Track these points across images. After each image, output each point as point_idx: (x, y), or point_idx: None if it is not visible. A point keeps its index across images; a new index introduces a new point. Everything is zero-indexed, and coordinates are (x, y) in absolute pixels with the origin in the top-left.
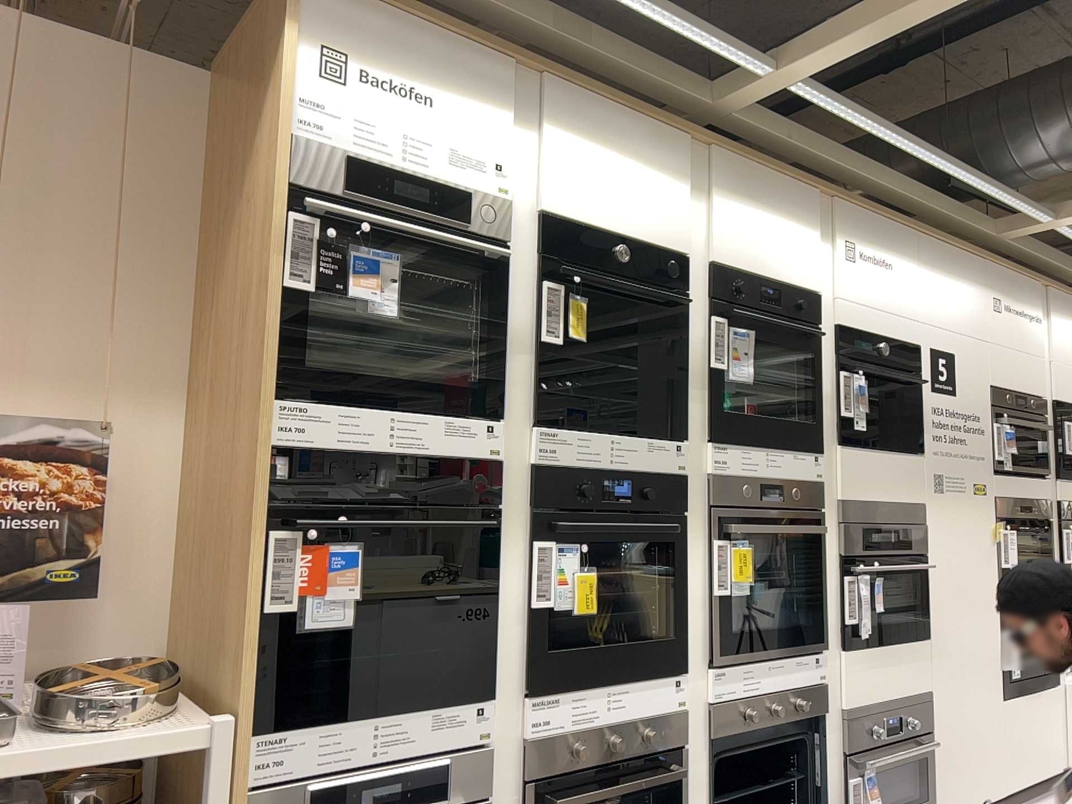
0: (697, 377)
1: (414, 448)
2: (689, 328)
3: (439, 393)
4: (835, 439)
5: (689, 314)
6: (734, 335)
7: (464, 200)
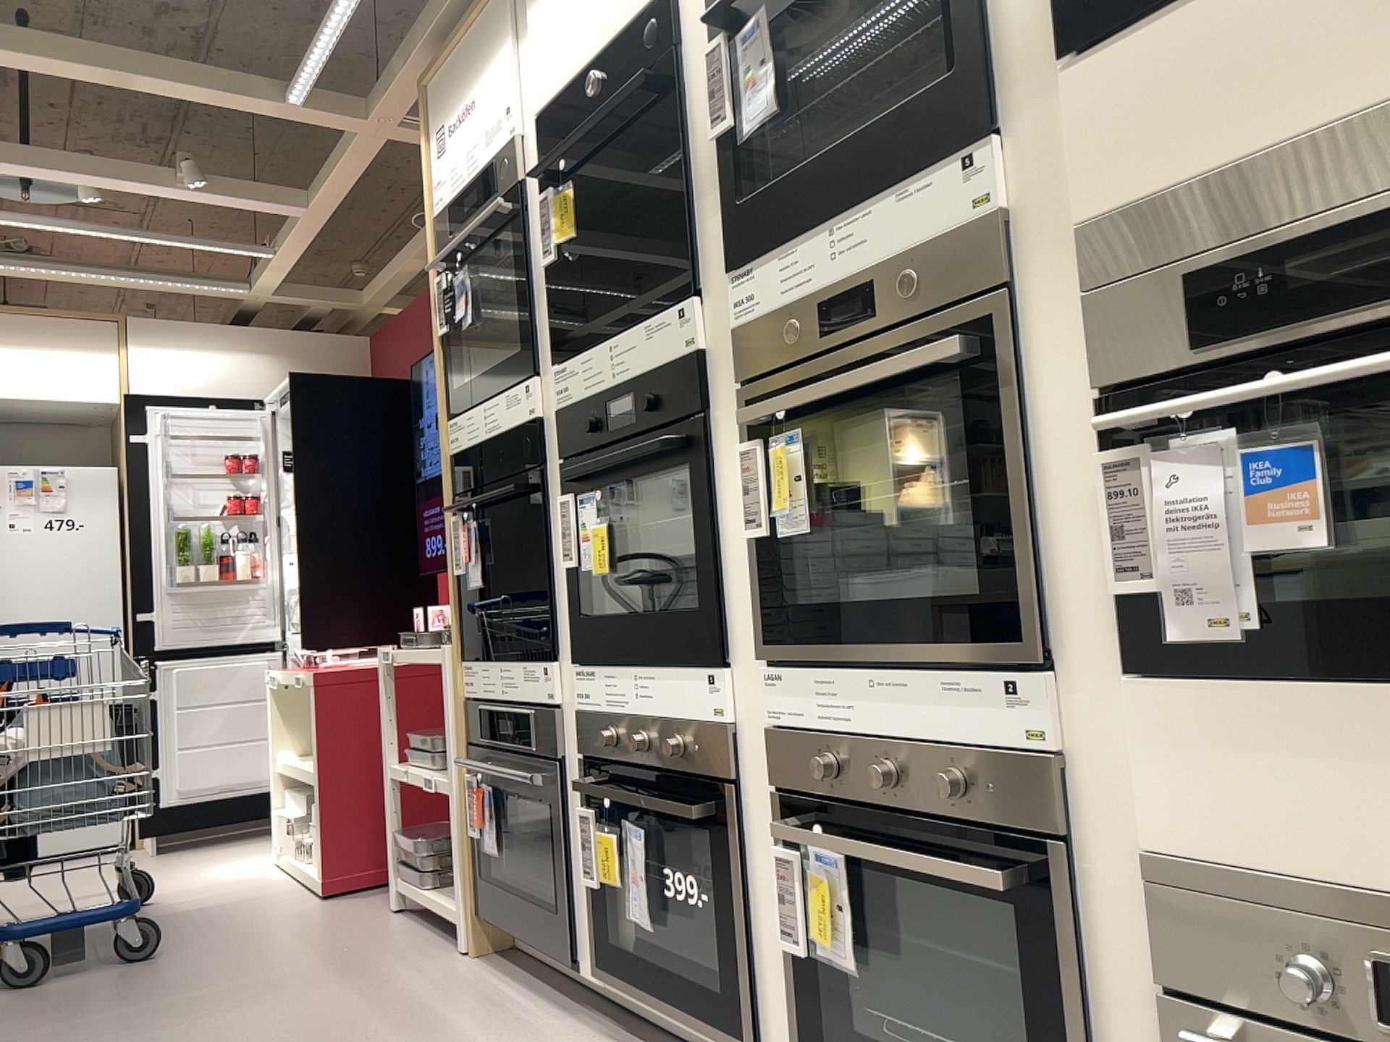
0: (707, 171)
1: (493, 428)
2: (688, 103)
3: (500, 370)
4: (1046, 56)
5: (686, 77)
6: (737, 49)
7: (490, 174)
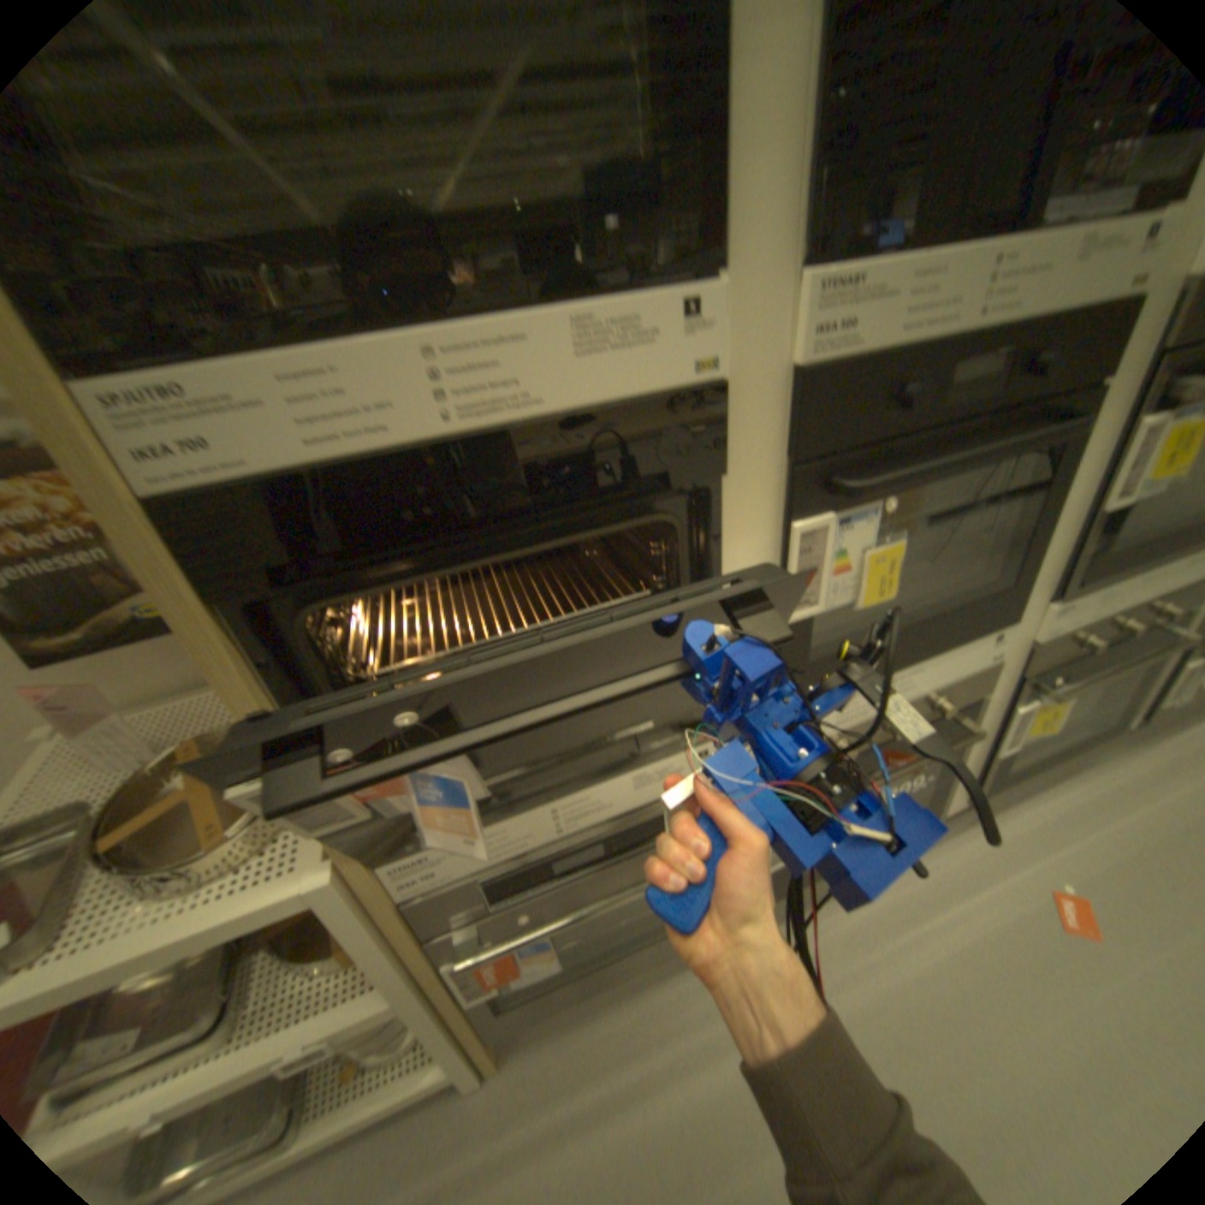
0: None
1: (507, 407)
2: None
3: (539, 231)
4: None
5: None
6: None
7: None
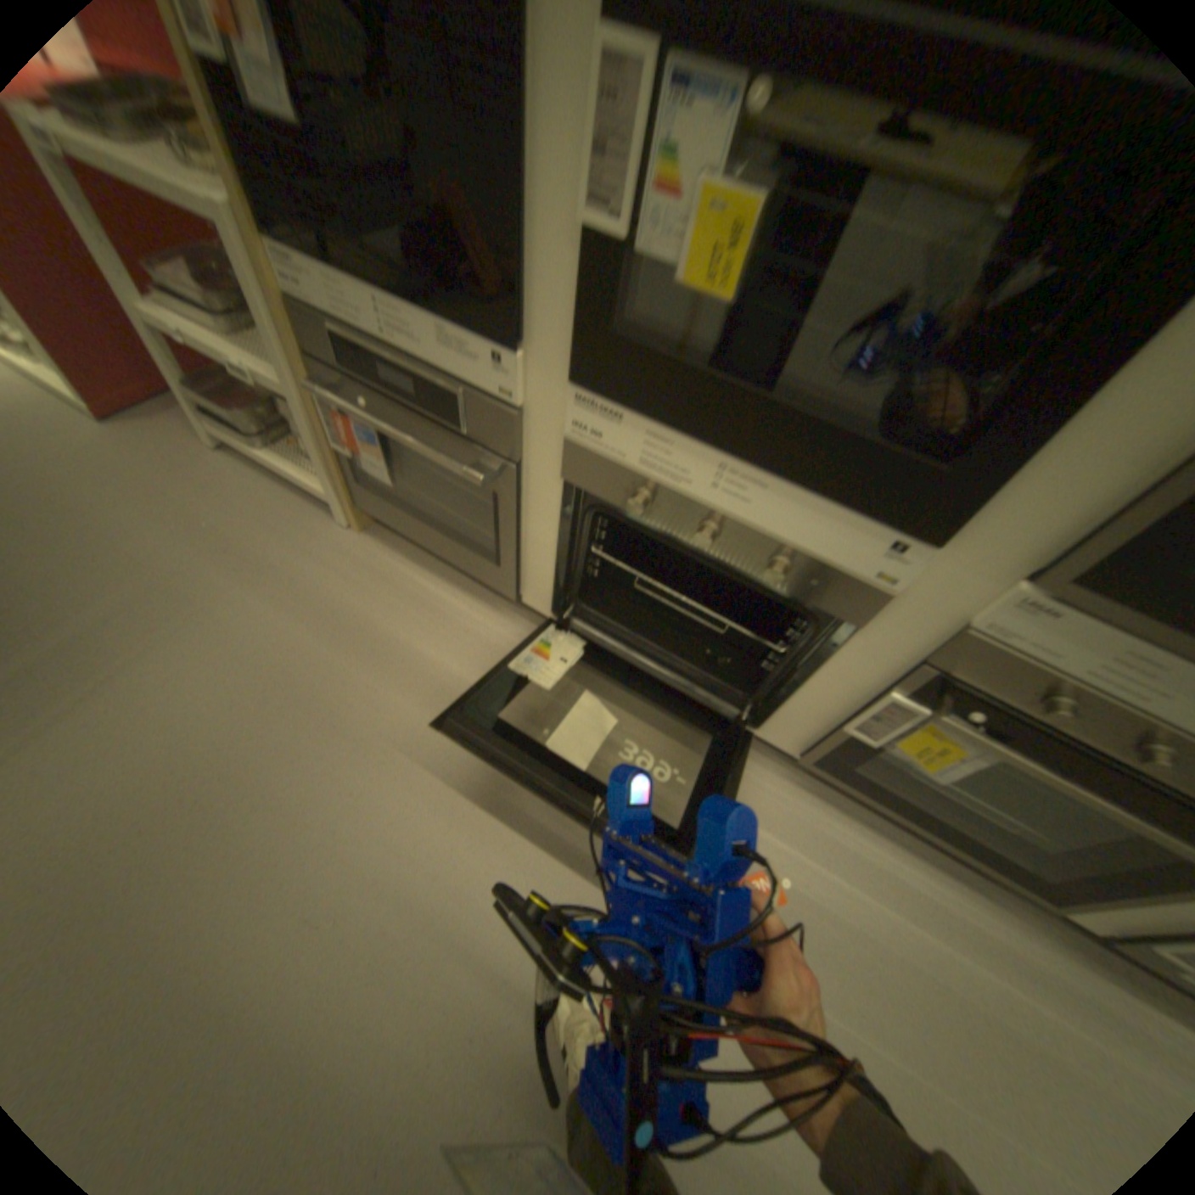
0: None
1: None
2: None
3: None
4: None
5: None
6: None
7: None
